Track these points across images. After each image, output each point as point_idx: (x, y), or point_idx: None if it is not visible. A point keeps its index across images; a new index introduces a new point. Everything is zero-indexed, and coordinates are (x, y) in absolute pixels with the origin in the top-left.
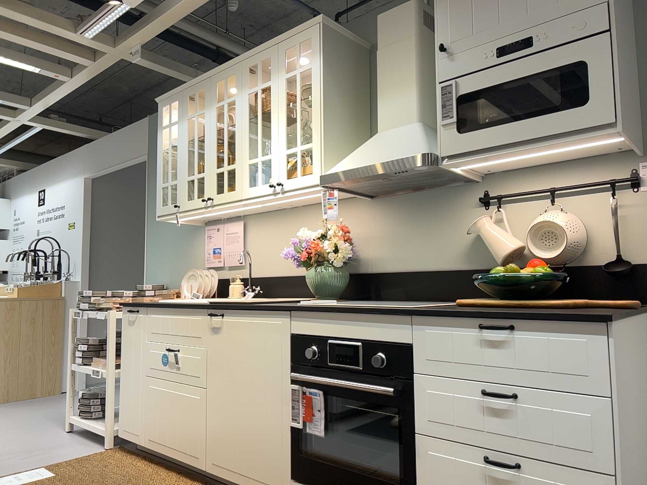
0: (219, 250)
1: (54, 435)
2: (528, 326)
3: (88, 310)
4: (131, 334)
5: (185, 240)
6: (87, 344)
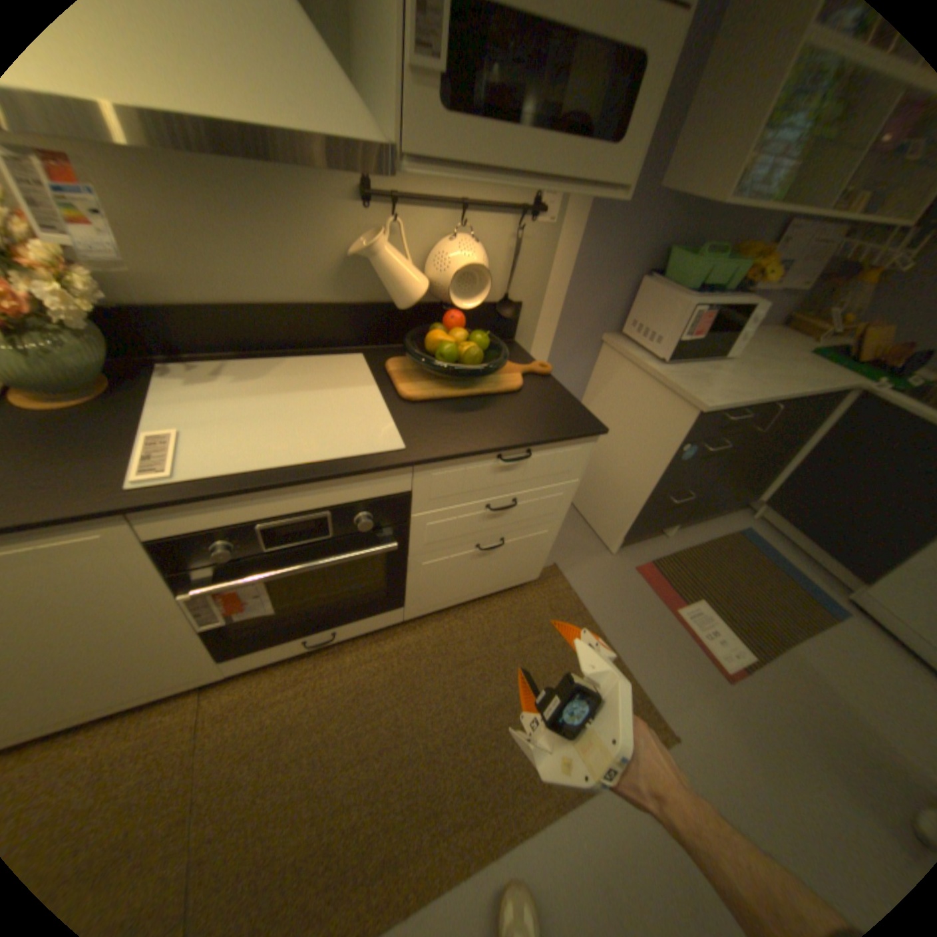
0: None
1: None
2: (540, 448)
3: None
4: None
5: None
6: None
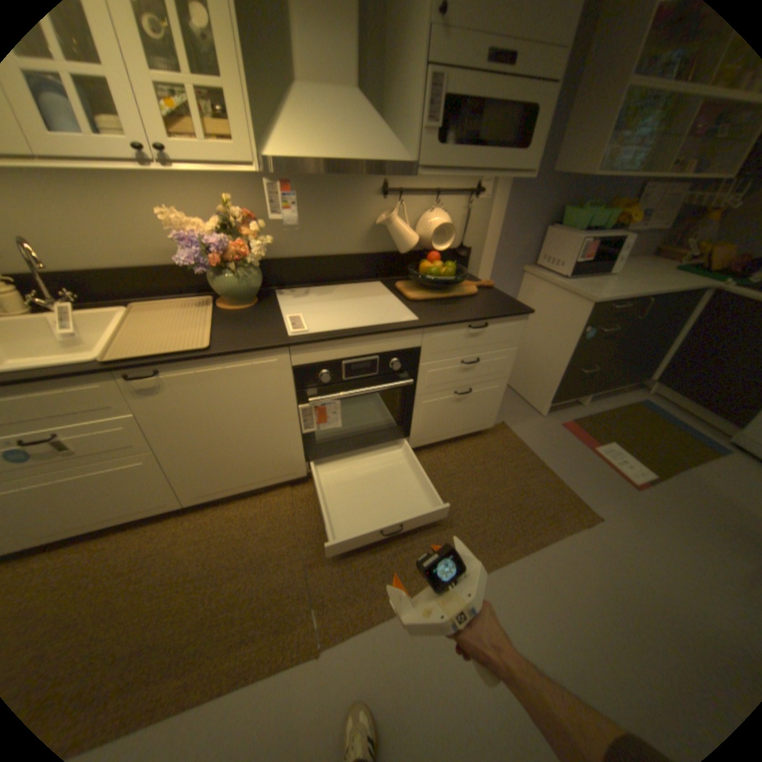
0: None
1: None
2: (494, 322)
3: None
4: None
5: None
6: None
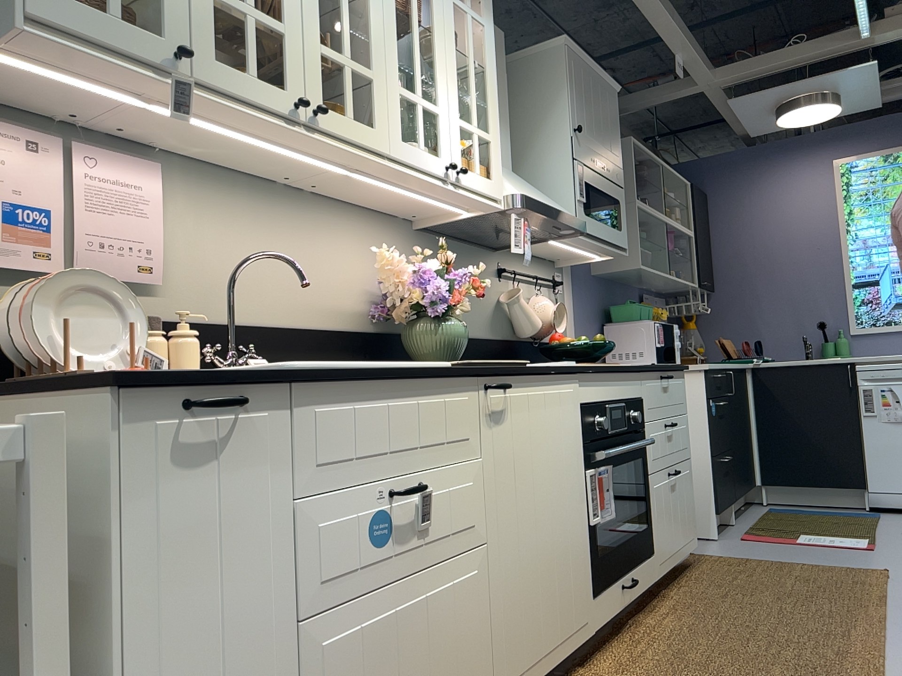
0: (47, 218)
1: None
2: (672, 376)
3: None
4: (196, 502)
5: None
6: None
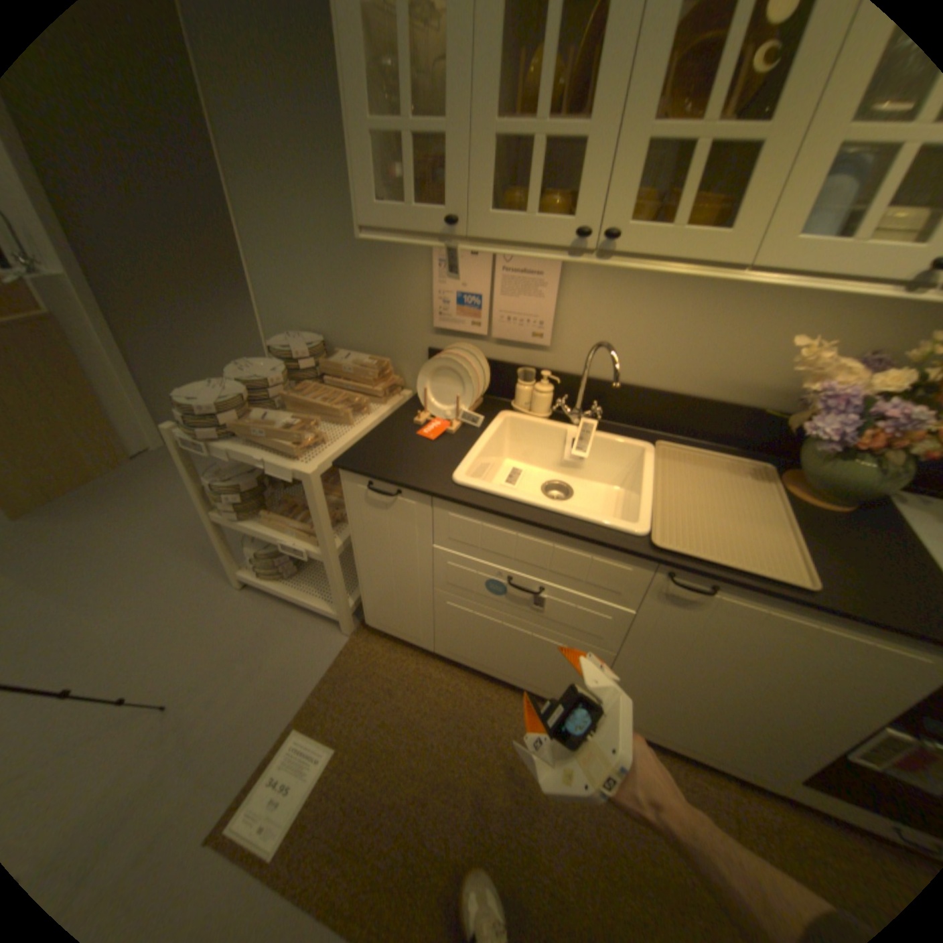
0: (479, 301)
1: (224, 605)
2: None
3: (214, 435)
4: (381, 522)
5: (365, 253)
6: (233, 489)
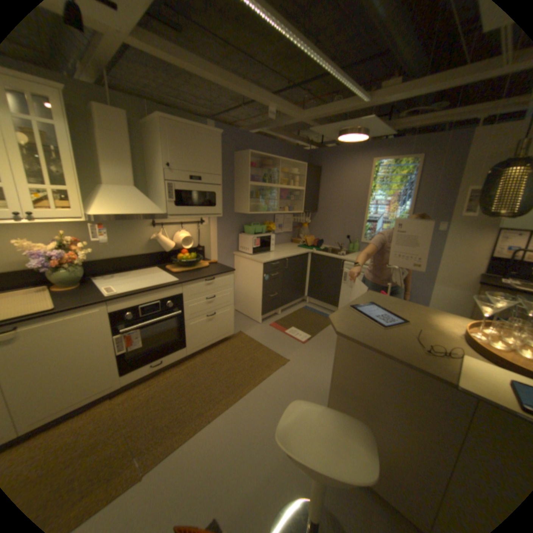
0: None
1: None
2: (218, 277)
3: None
4: None
5: None
6: None
